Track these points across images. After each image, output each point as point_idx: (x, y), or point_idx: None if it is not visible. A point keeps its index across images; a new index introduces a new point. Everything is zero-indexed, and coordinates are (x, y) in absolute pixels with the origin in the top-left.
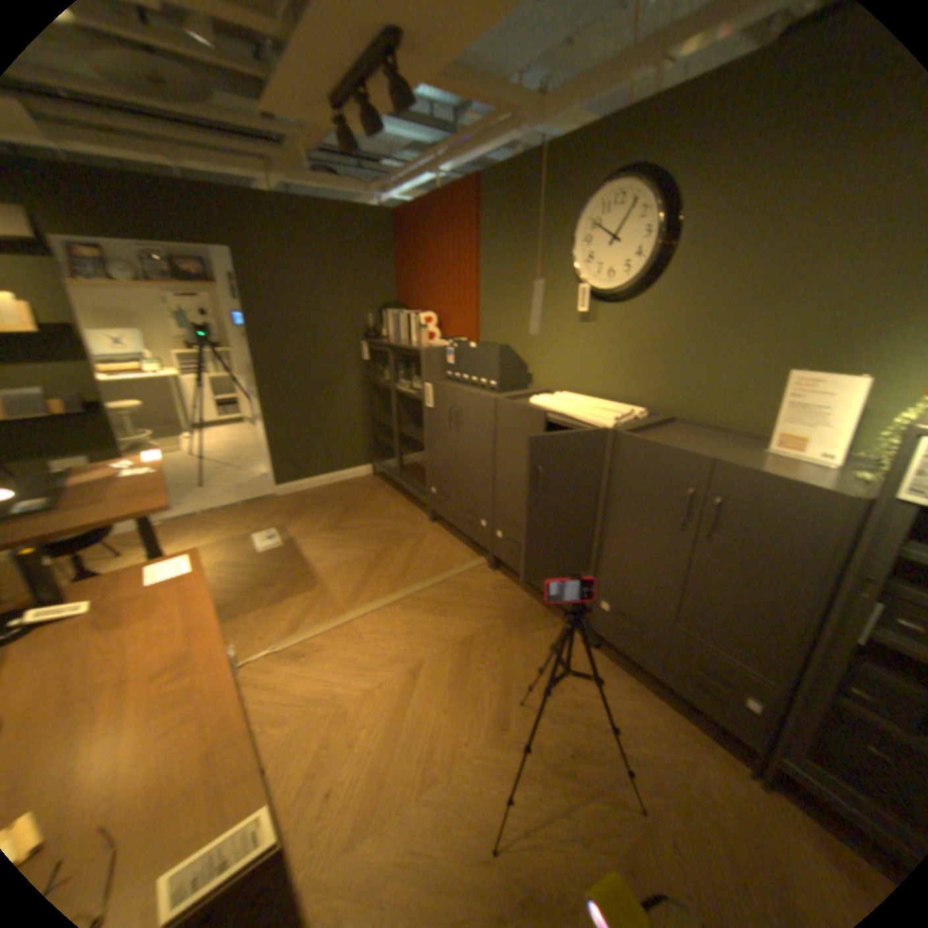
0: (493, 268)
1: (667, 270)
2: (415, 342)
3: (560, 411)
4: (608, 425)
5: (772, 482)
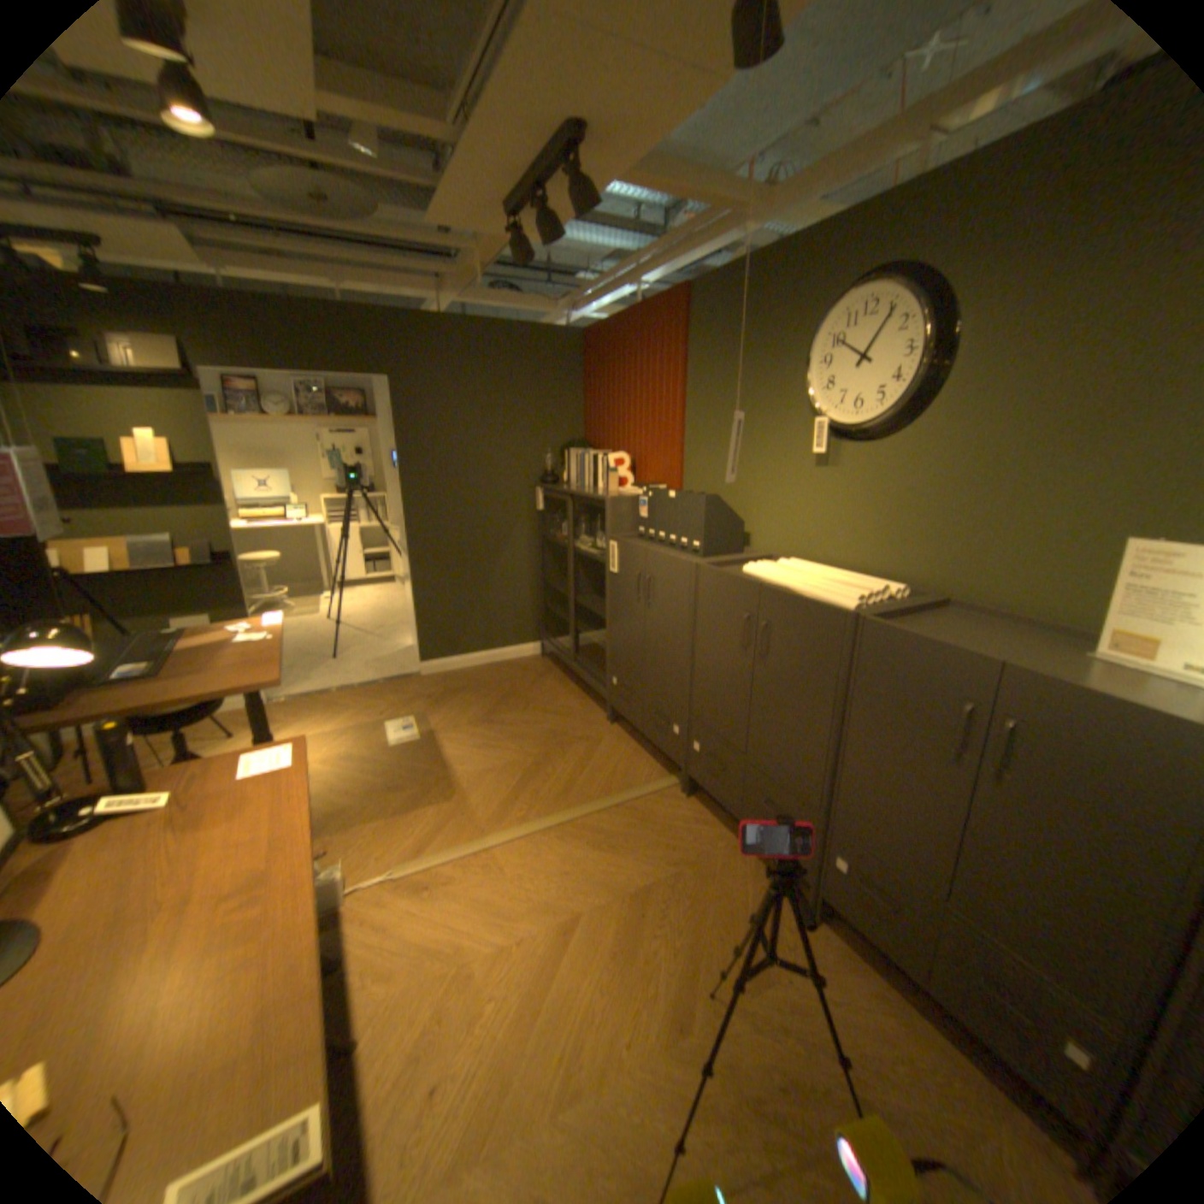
0: (705, 398)
1: (939, 398)
2: (603, 490)
3: (785, 584)
4: (851, 606)
5: (1098, 702)
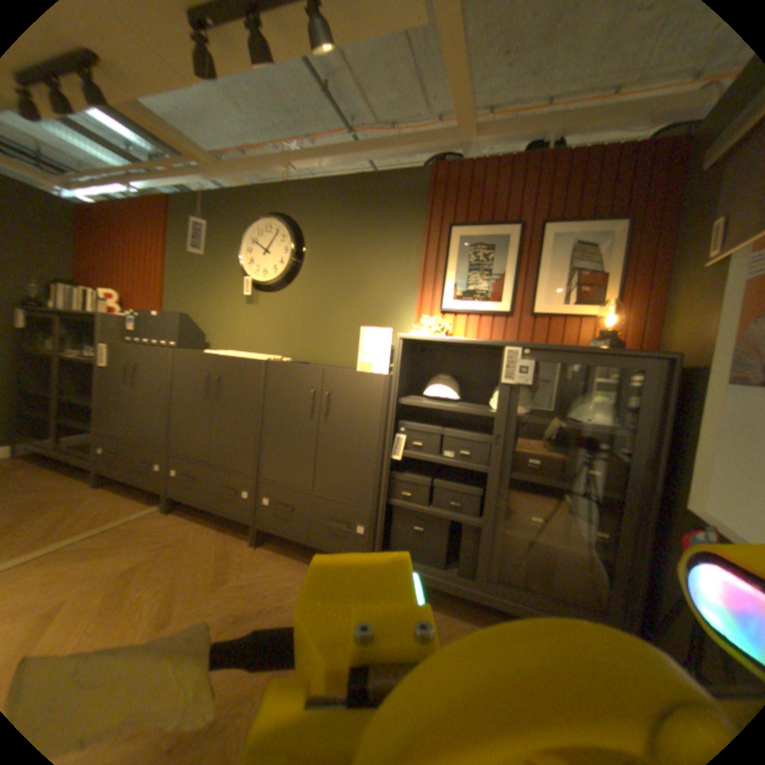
0: (177, 260)
1: (299, 273)
2: (90, 313)
3: (229, 354)
4: (263, 358)
5: (351, 373)
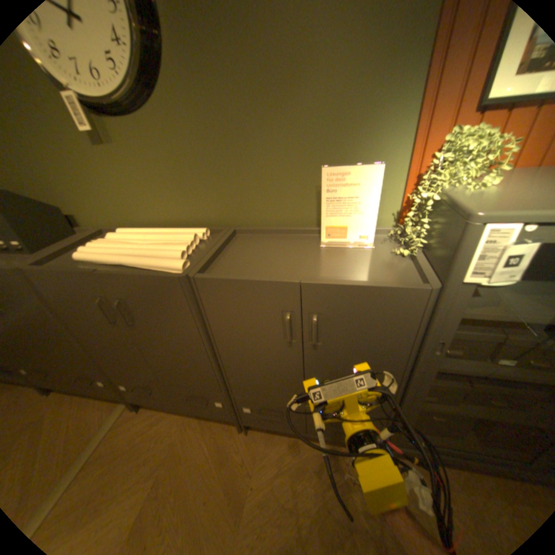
0: None
1: (164, 67)
2: None
3: (117, 261)
4: (177, 266)
5: (357, 291)
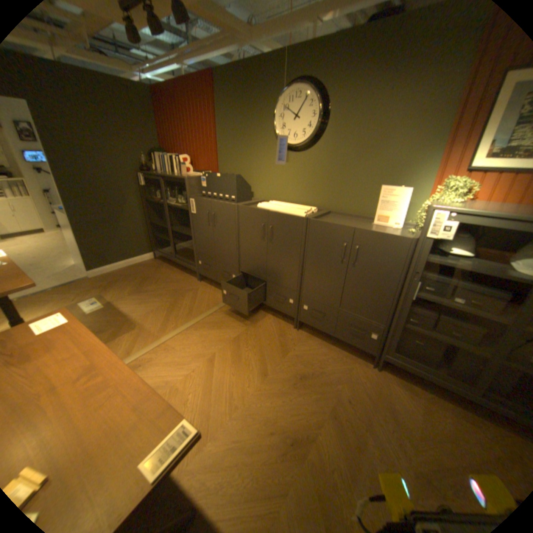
0: (225, 128)
1: (323, 135)
2: (178, 173)
3: (276, 210)
4: (303, 215)
5: (380, 235)
